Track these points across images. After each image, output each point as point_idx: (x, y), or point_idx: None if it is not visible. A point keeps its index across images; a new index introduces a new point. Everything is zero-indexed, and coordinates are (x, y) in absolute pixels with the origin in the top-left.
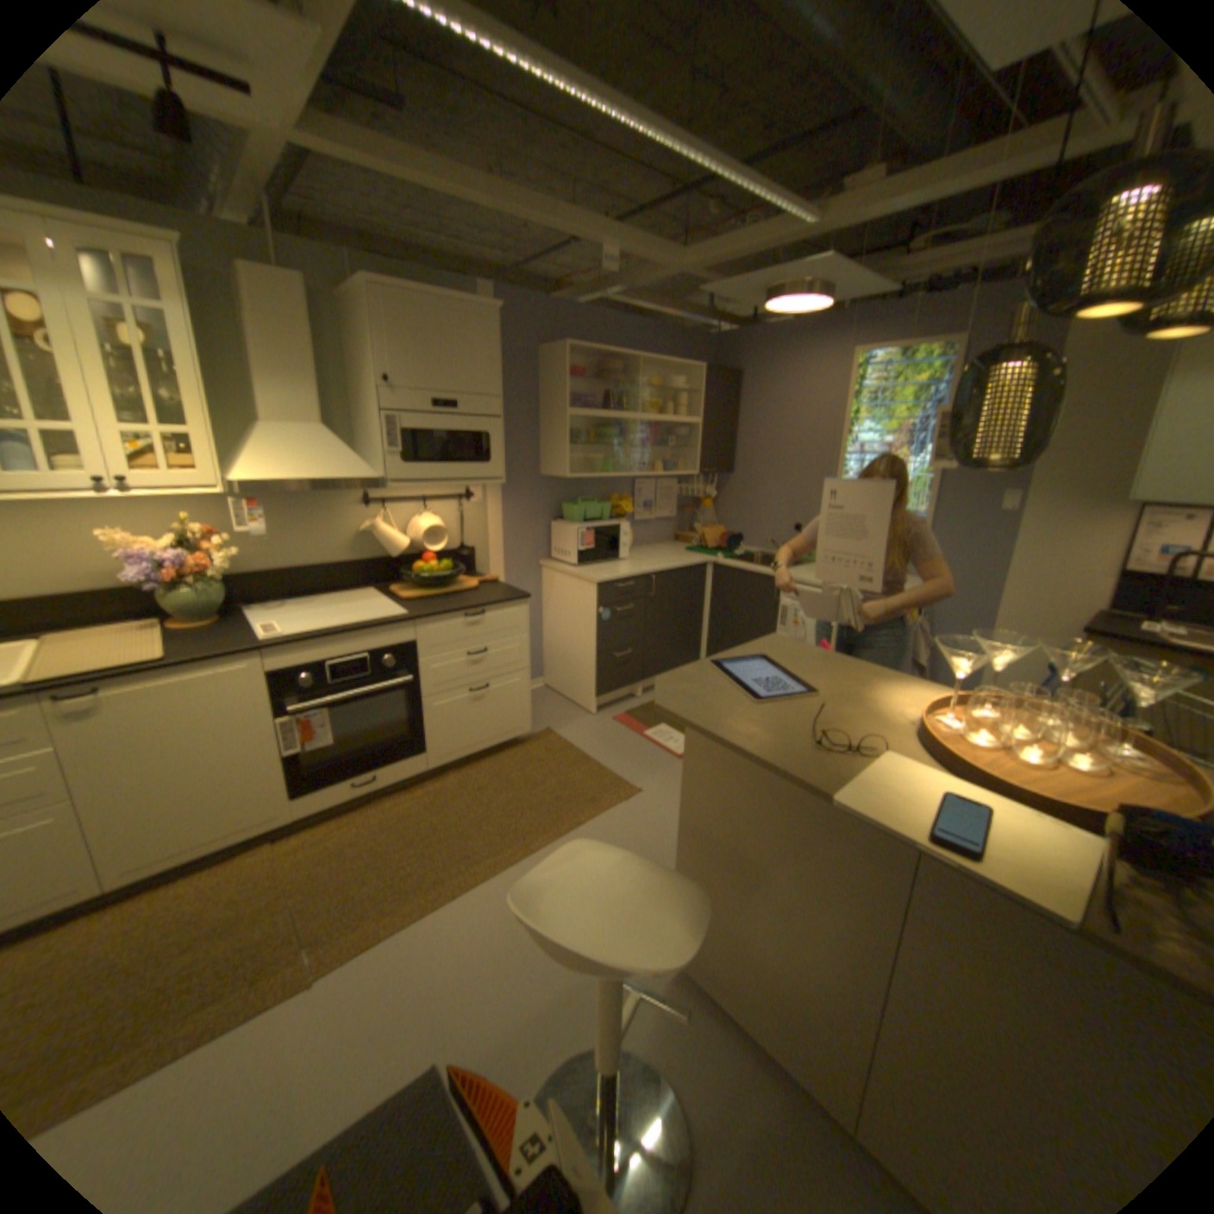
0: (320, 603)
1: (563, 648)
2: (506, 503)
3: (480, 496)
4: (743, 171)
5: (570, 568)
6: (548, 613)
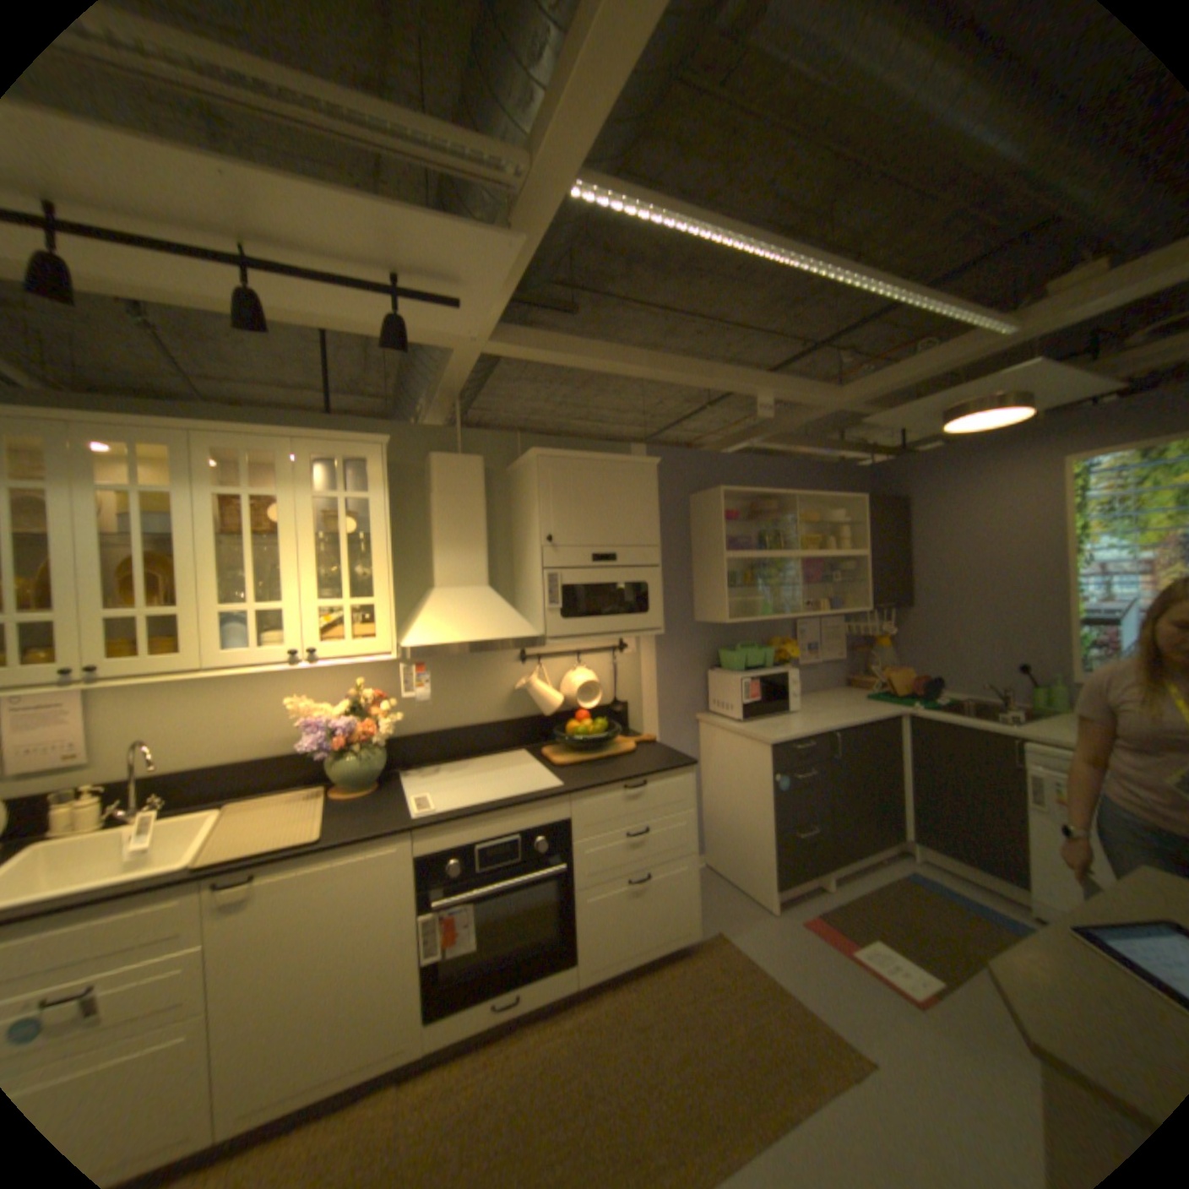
0: (472, 768)
1: (729, 821)
2: (660, 652)
3: (633, 646)
4: (931, 294)
5: (734, 724)
6: (708, 776)
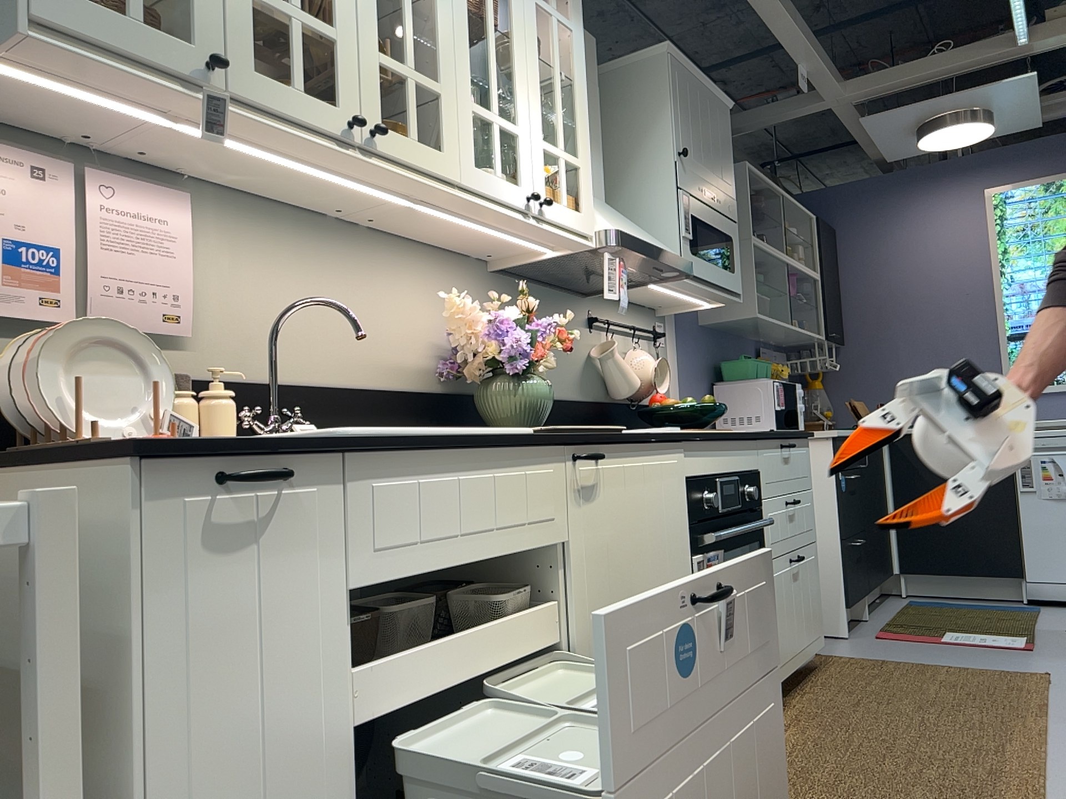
0: None
1: None
2: (682, 353)
3: (666, 338)
4: None
5: None
6: None
